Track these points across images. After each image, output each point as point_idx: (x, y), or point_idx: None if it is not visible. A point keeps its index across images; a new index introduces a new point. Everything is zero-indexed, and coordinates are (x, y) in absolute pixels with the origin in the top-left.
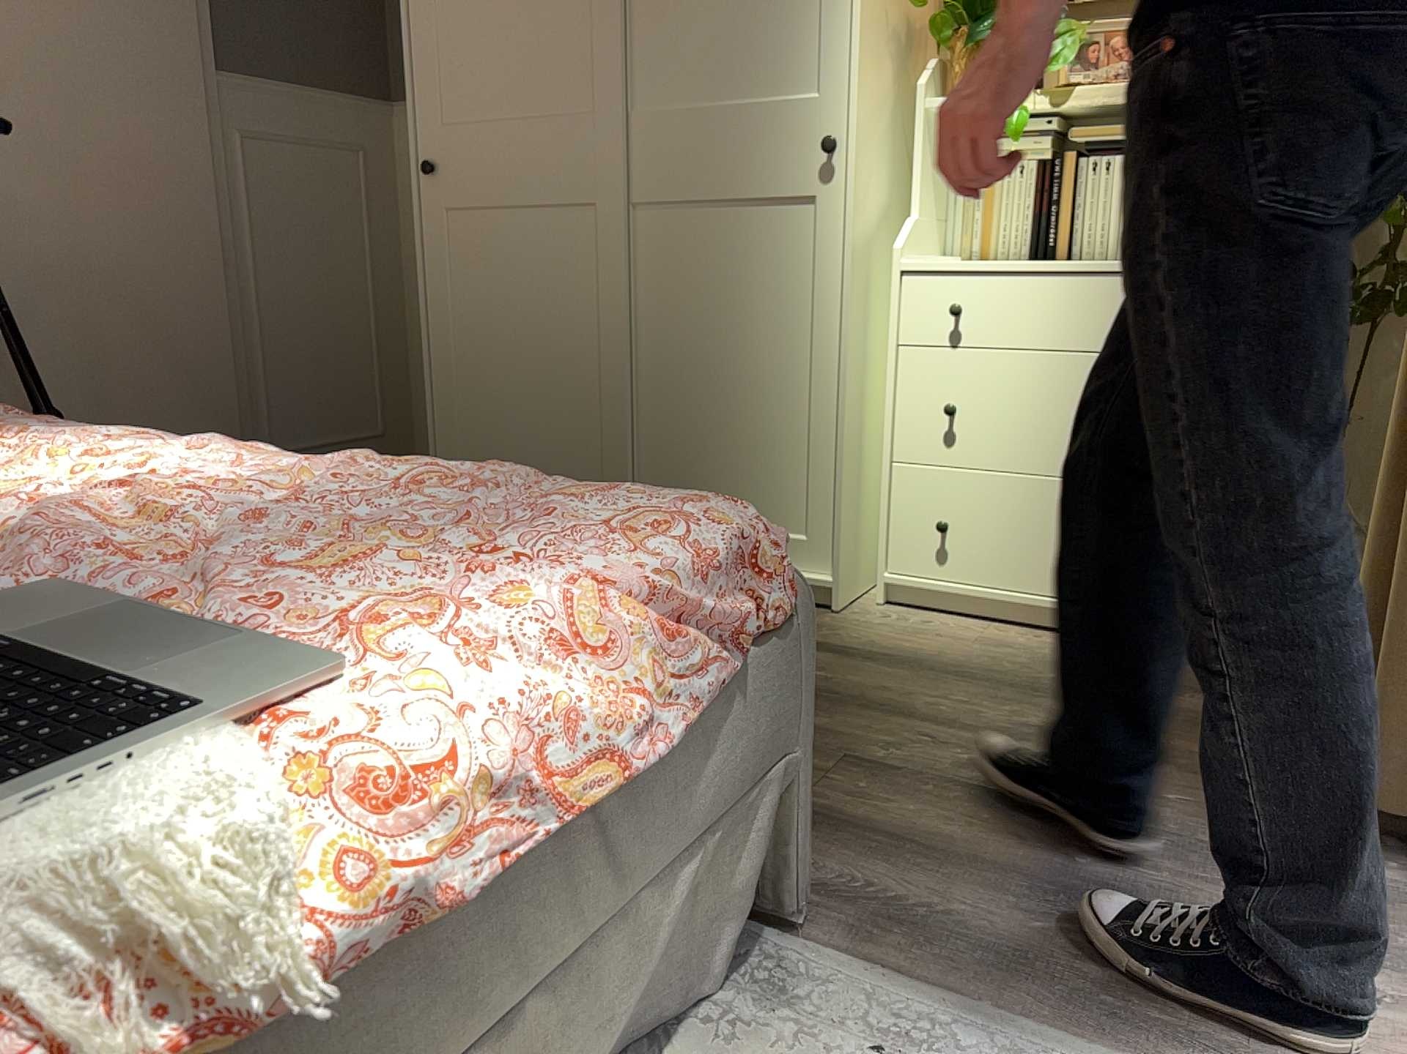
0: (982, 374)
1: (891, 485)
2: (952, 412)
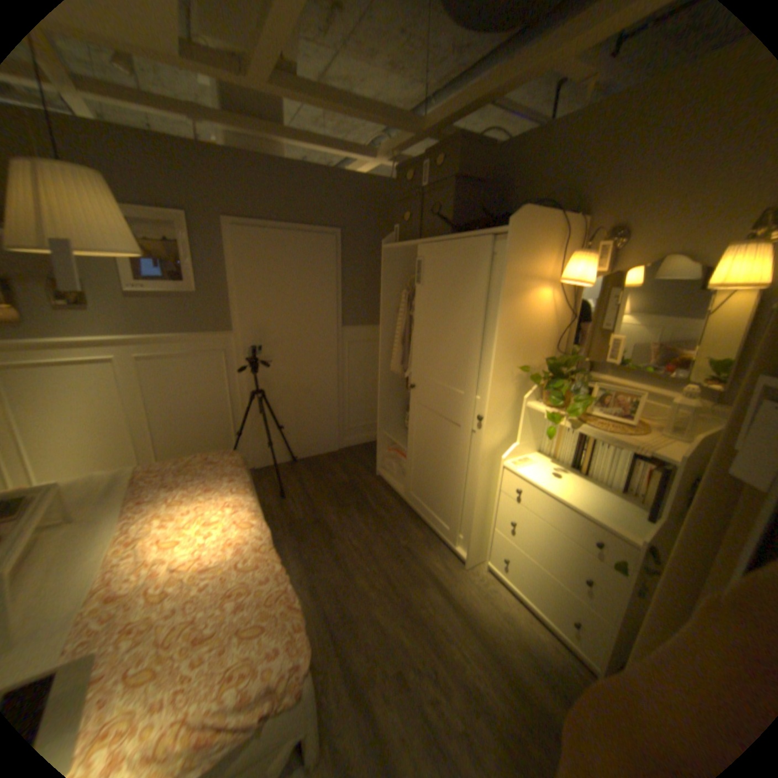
0: (526, 517)
1: (493, 534)
2: (513, 525)
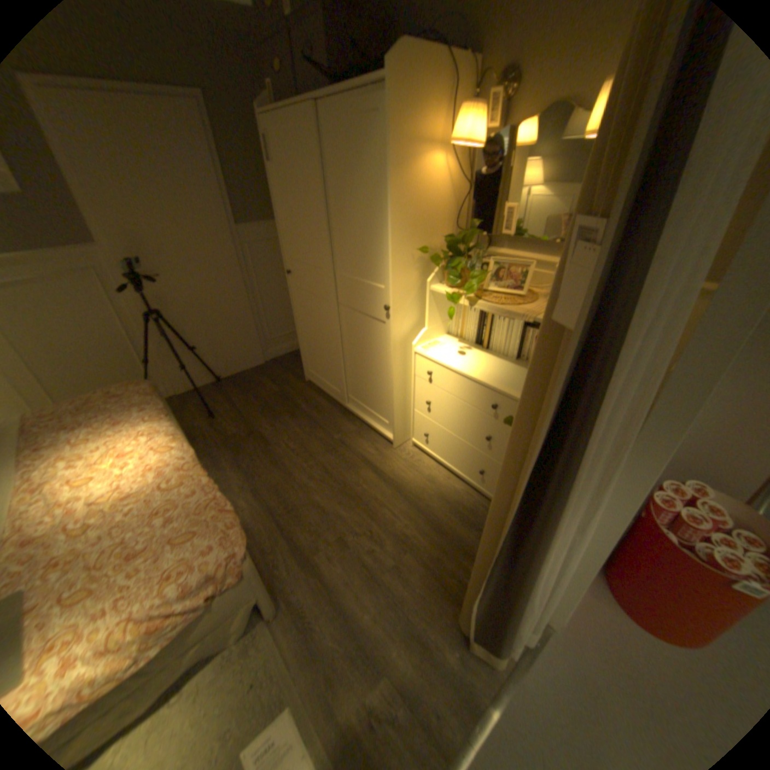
0: (437, 394)
1: (413, 414)
2: (427, 403)
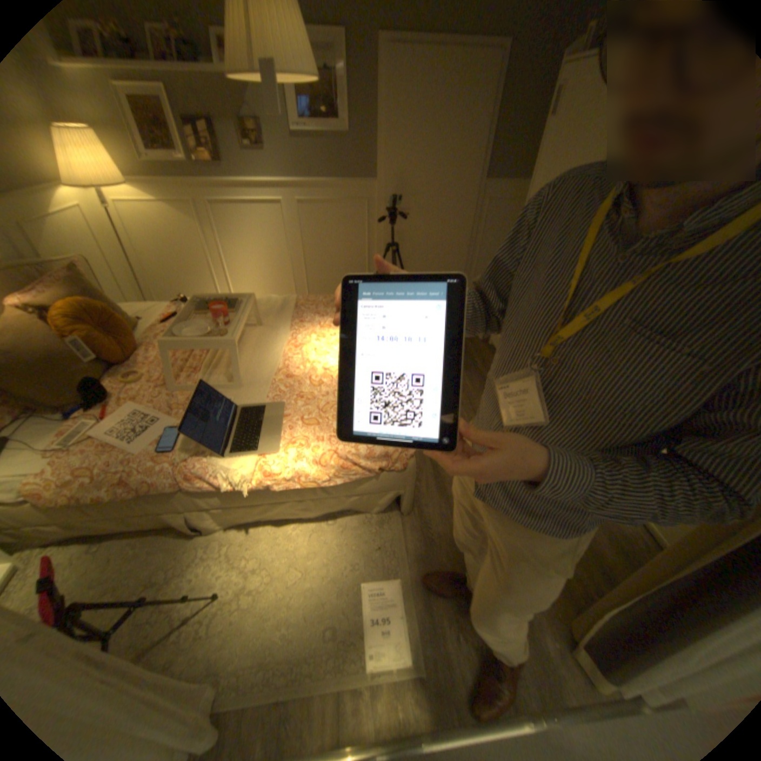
0: None
1: None
2: None
